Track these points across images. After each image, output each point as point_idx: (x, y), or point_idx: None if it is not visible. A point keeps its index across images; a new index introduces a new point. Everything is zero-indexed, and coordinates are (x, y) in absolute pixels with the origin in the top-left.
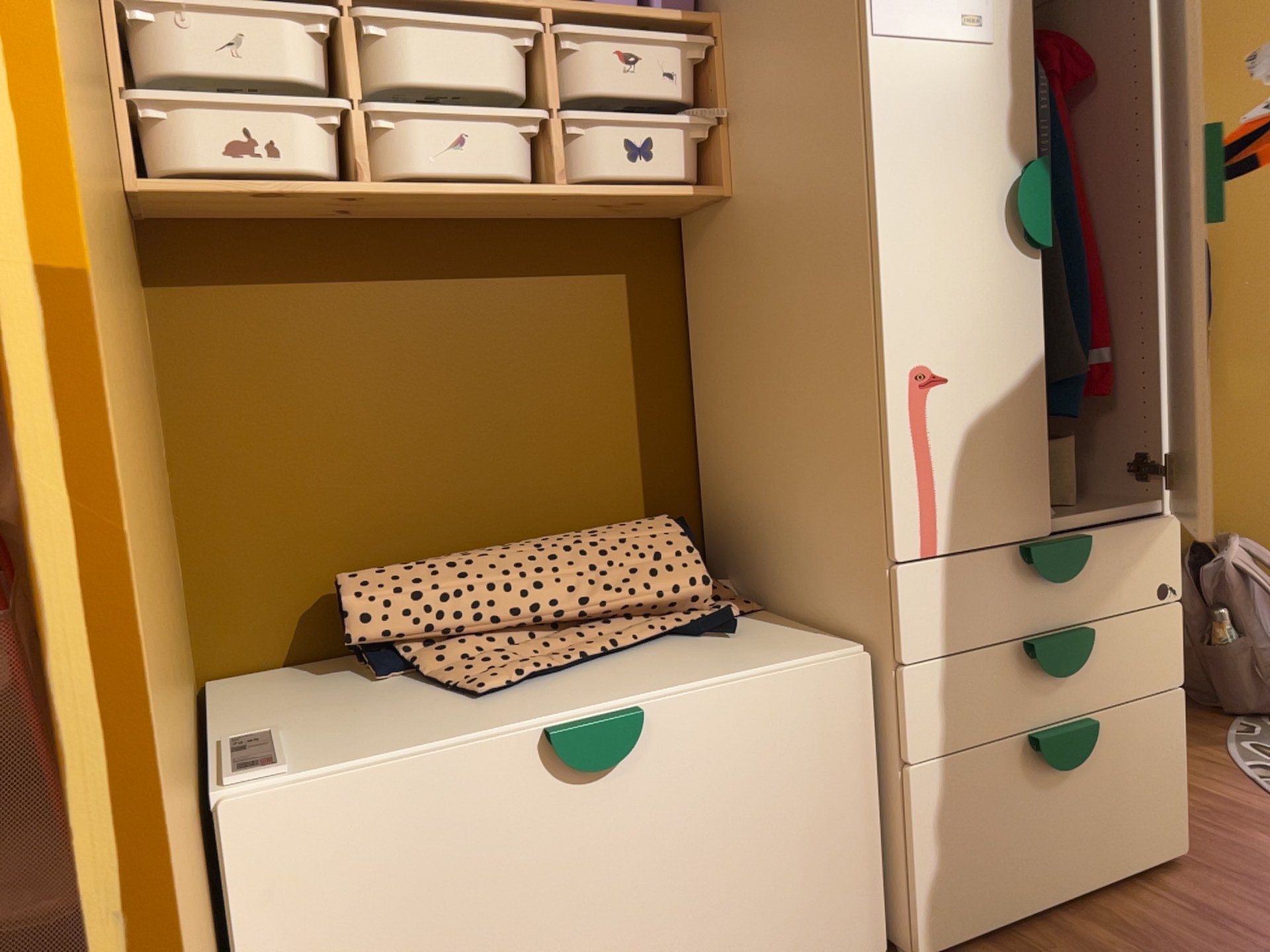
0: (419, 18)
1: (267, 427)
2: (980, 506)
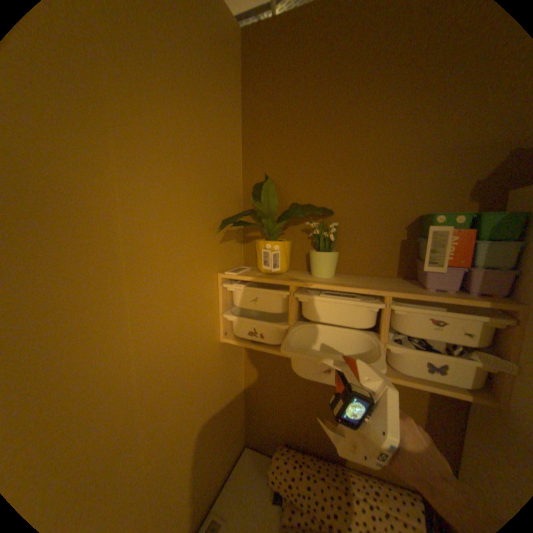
0: (320, 297)
1: (270, 388)
2: None
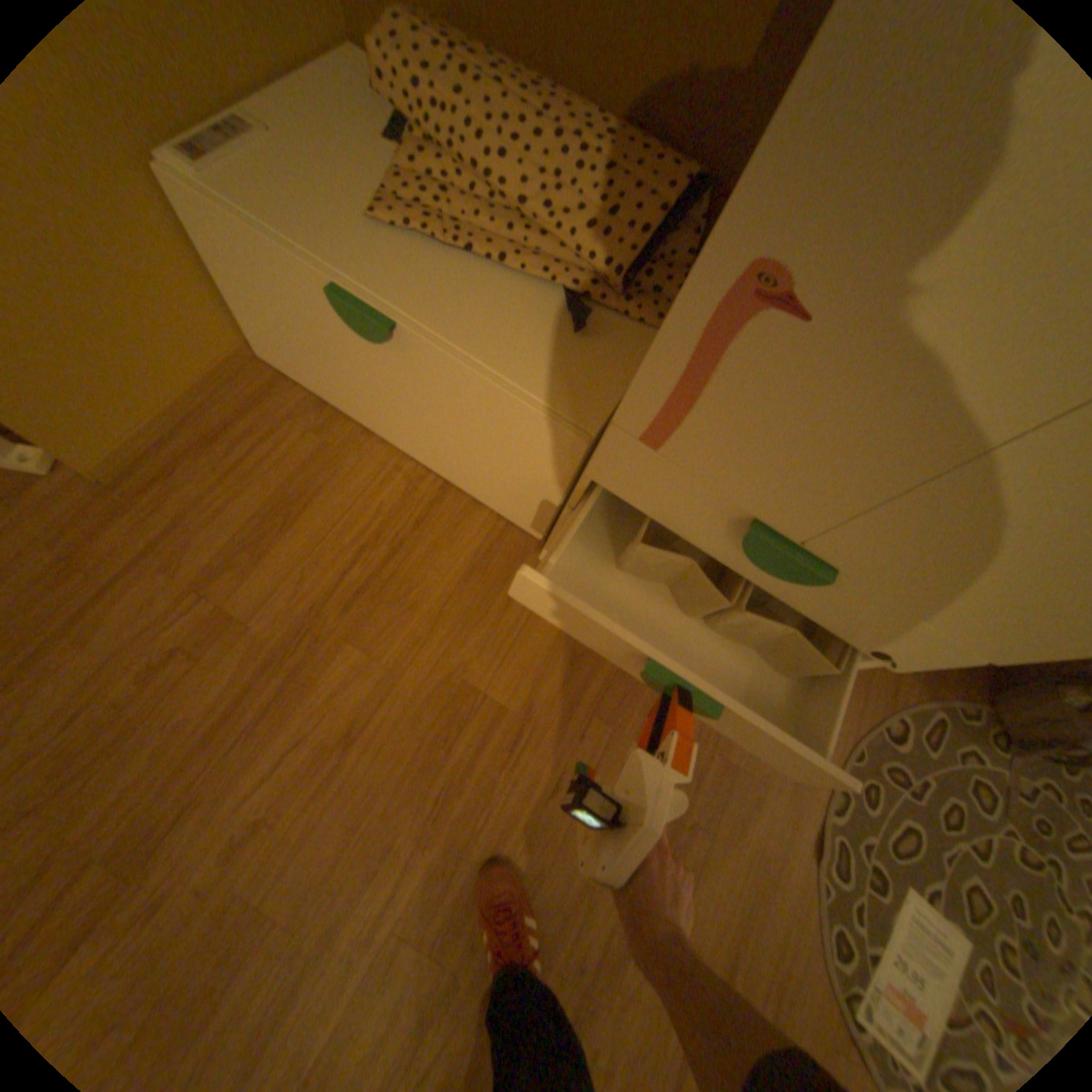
0: None
1: None
2: (735, 462)
